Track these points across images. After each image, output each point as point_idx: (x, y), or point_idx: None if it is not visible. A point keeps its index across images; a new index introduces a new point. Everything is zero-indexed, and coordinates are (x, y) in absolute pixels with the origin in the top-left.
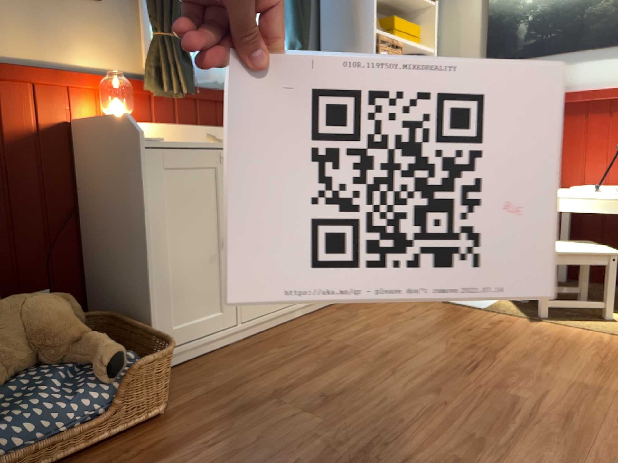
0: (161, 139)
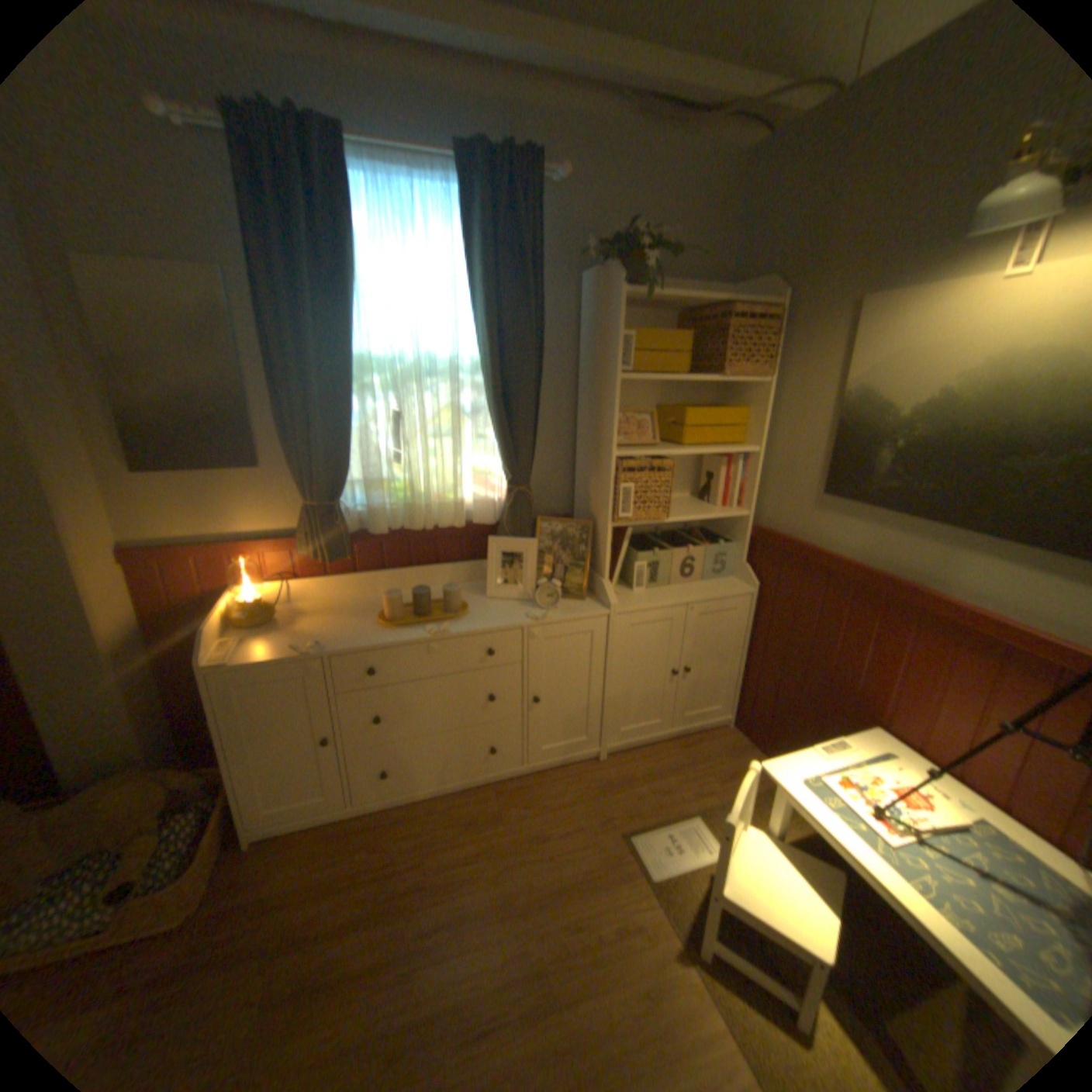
0: (226, 662)
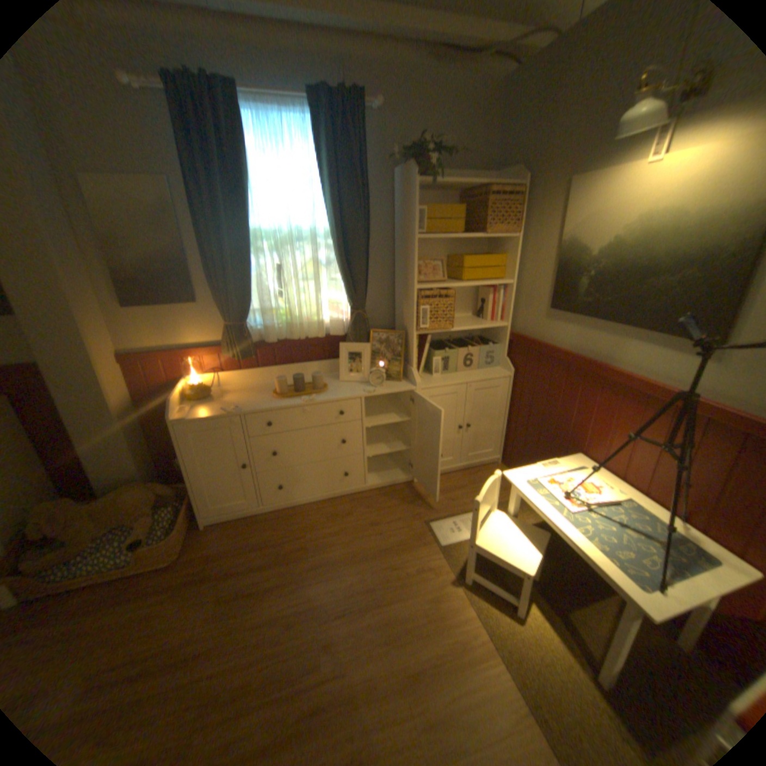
0: (184, 417)
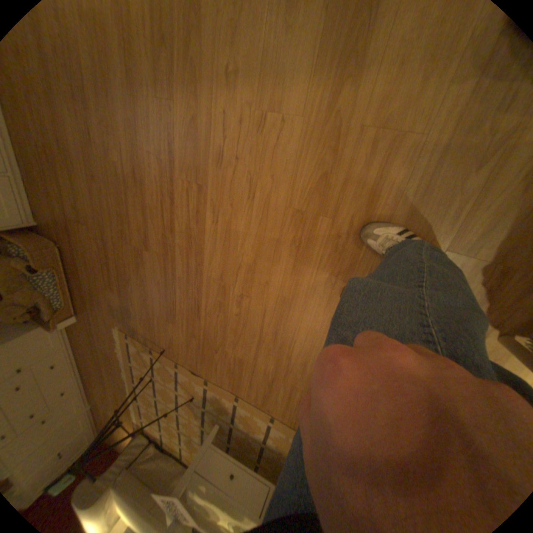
0: None
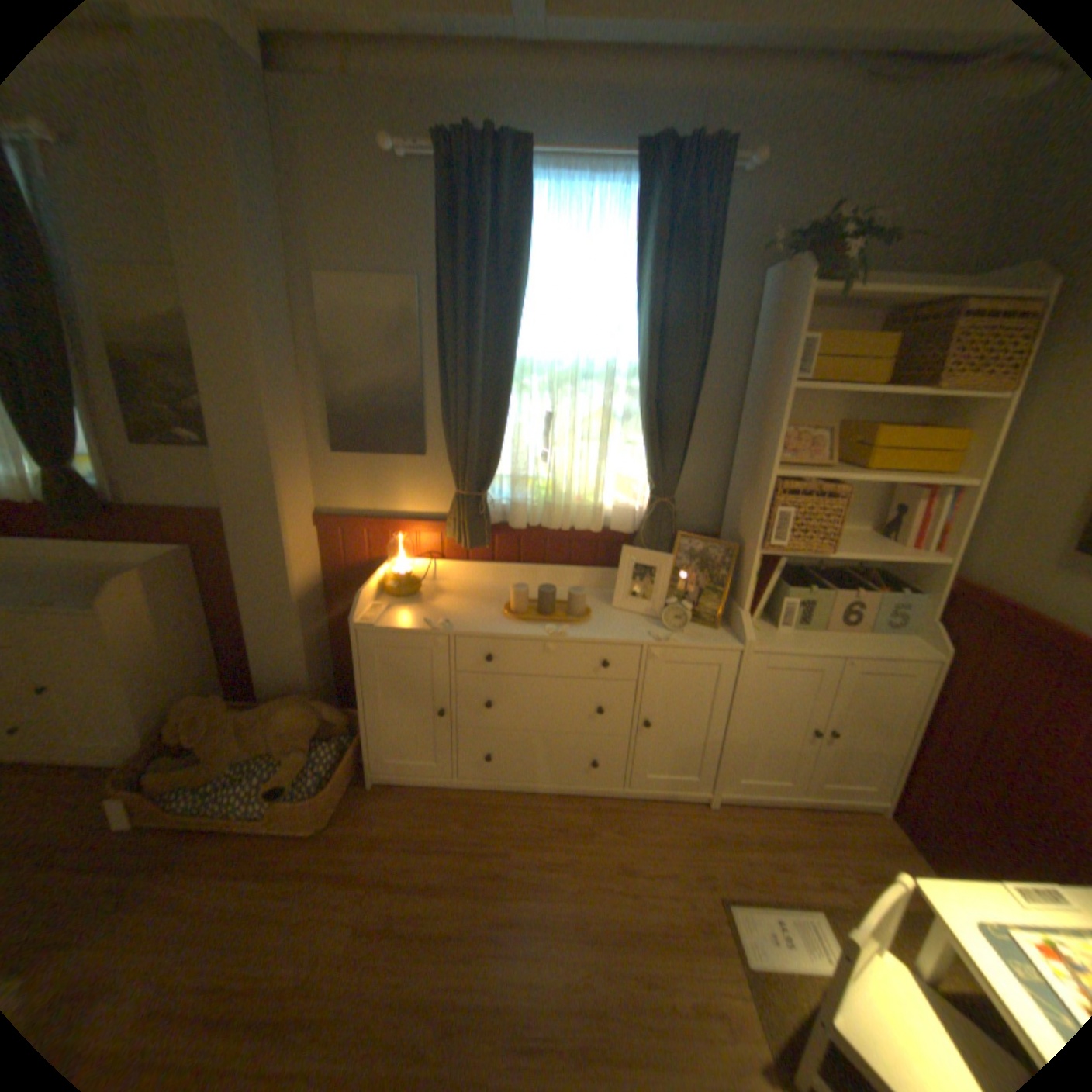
0: (374, 623)
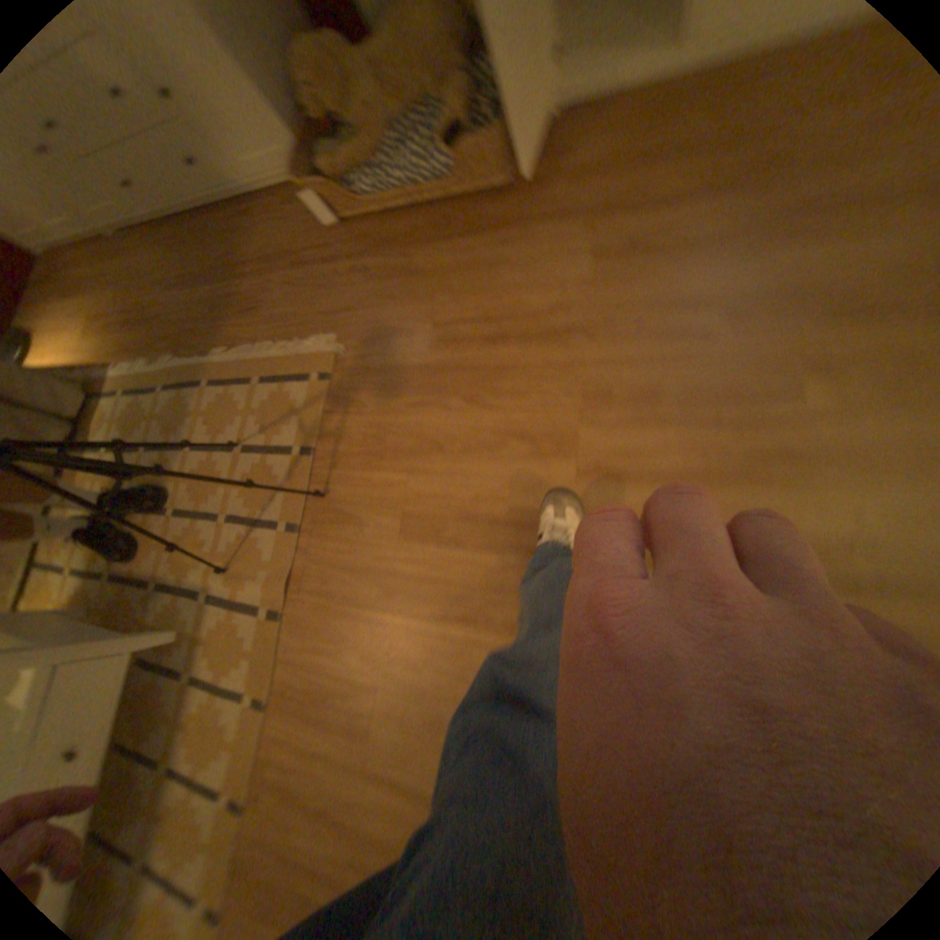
0: None
